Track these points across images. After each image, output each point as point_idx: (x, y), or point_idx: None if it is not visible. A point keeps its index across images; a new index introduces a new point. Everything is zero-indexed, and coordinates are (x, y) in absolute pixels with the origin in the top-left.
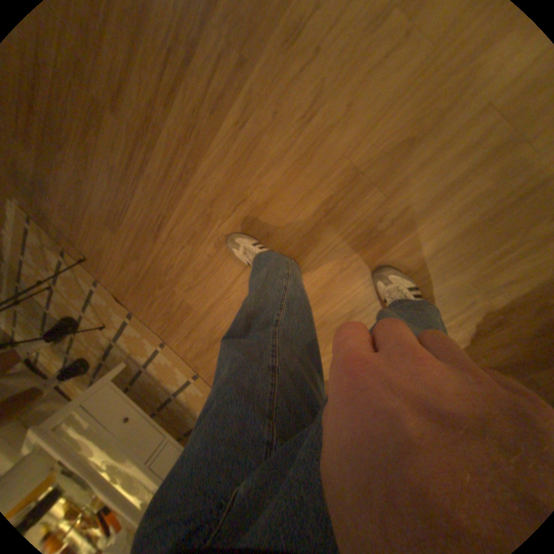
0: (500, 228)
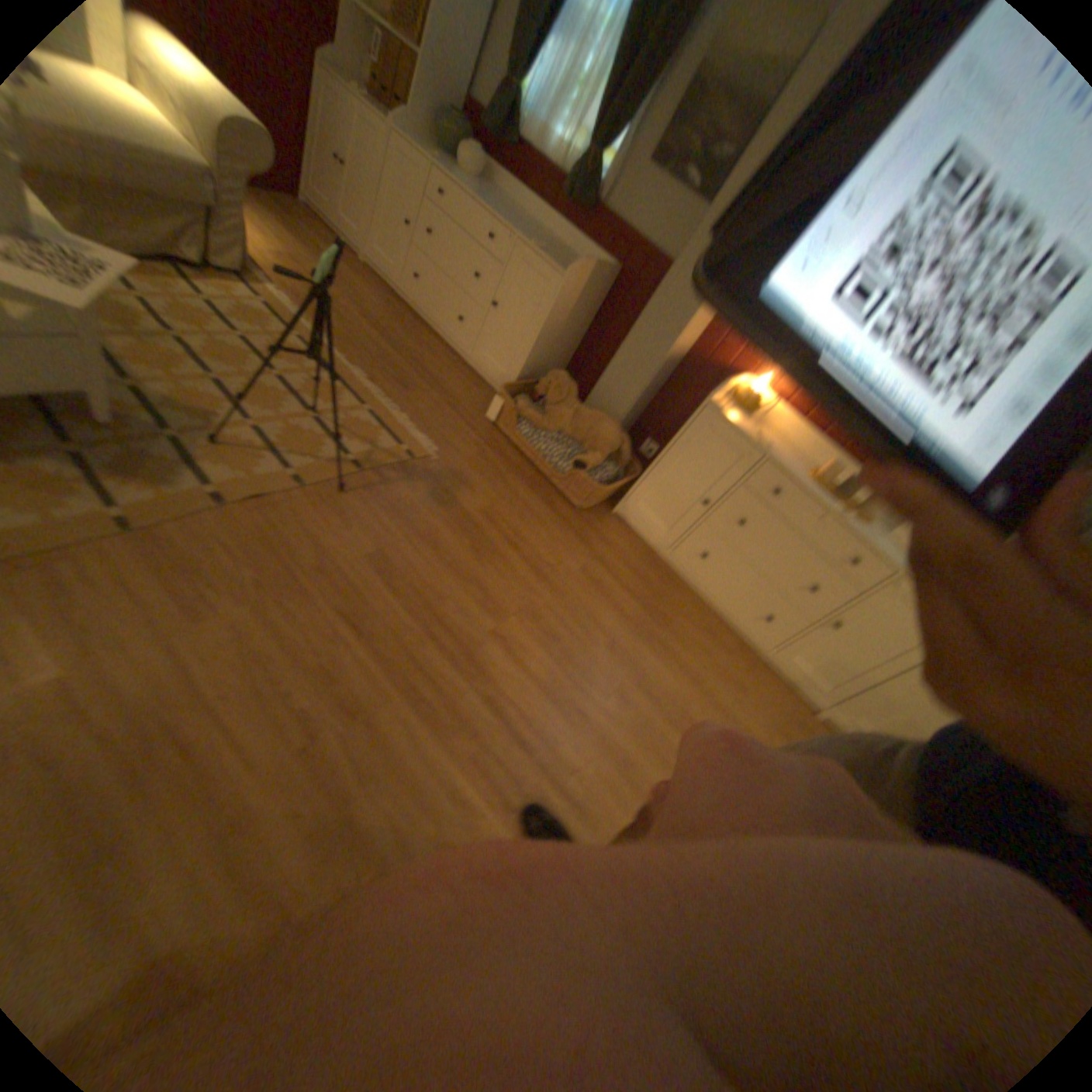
0: None
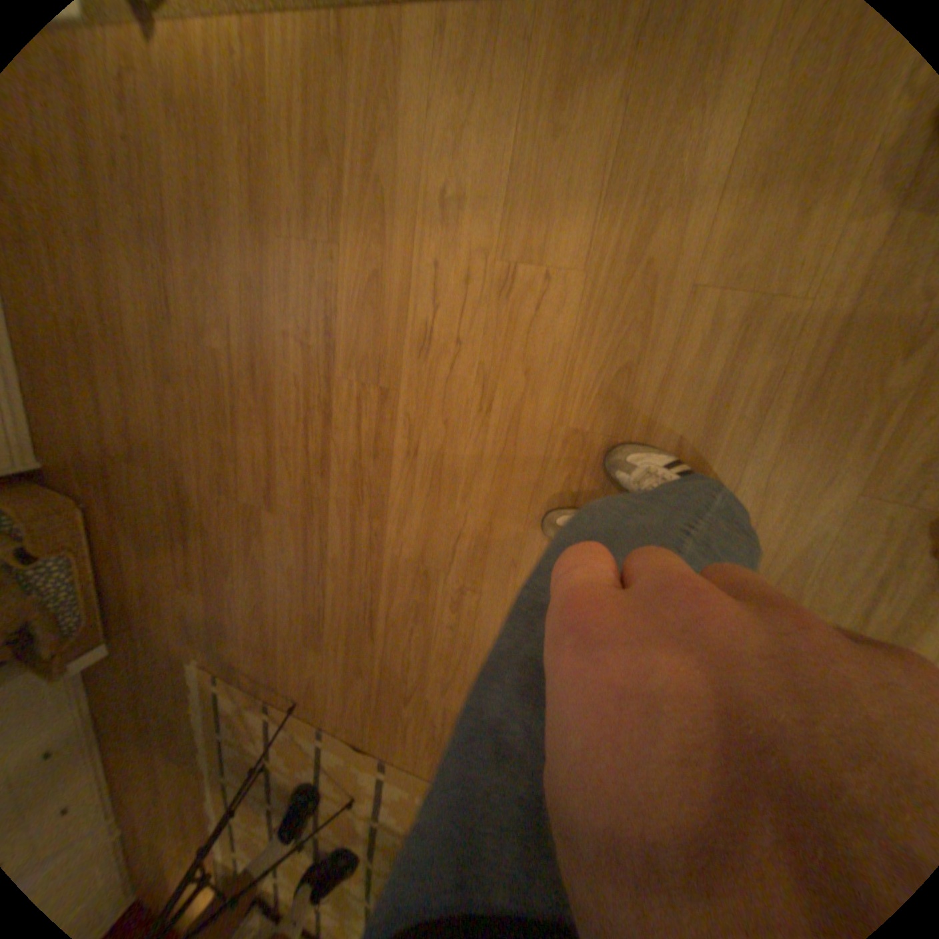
0: (838, 400)
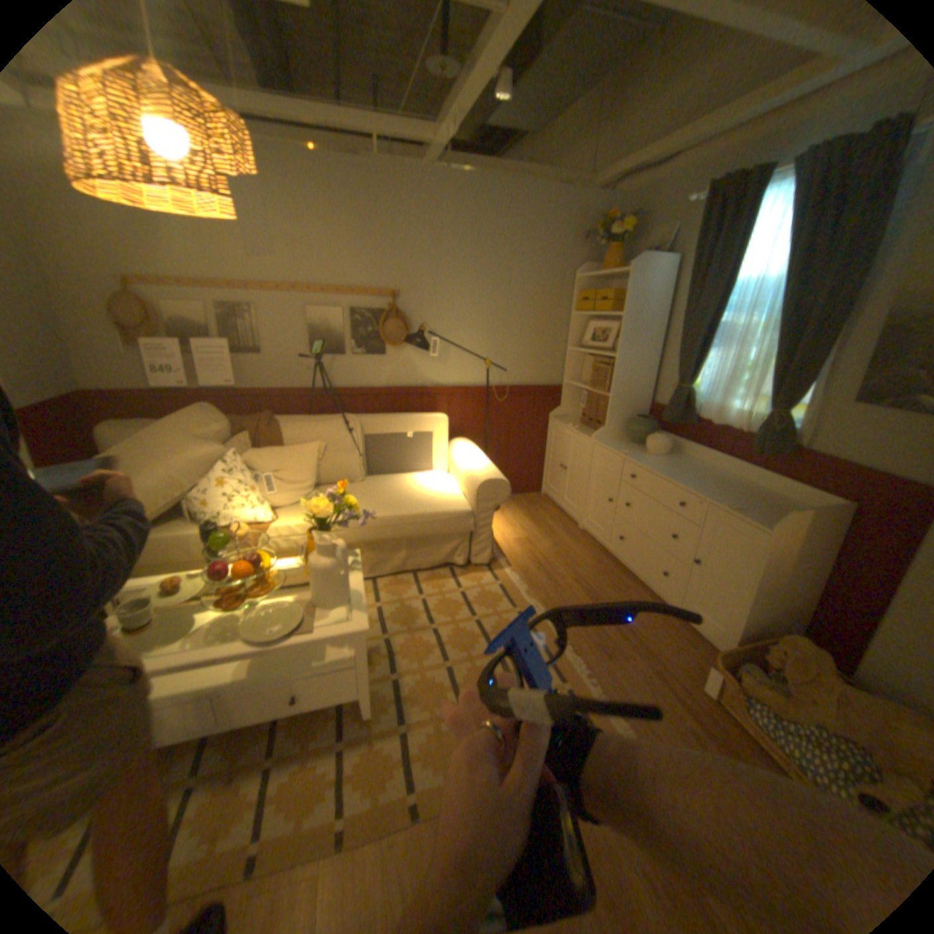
0: None
